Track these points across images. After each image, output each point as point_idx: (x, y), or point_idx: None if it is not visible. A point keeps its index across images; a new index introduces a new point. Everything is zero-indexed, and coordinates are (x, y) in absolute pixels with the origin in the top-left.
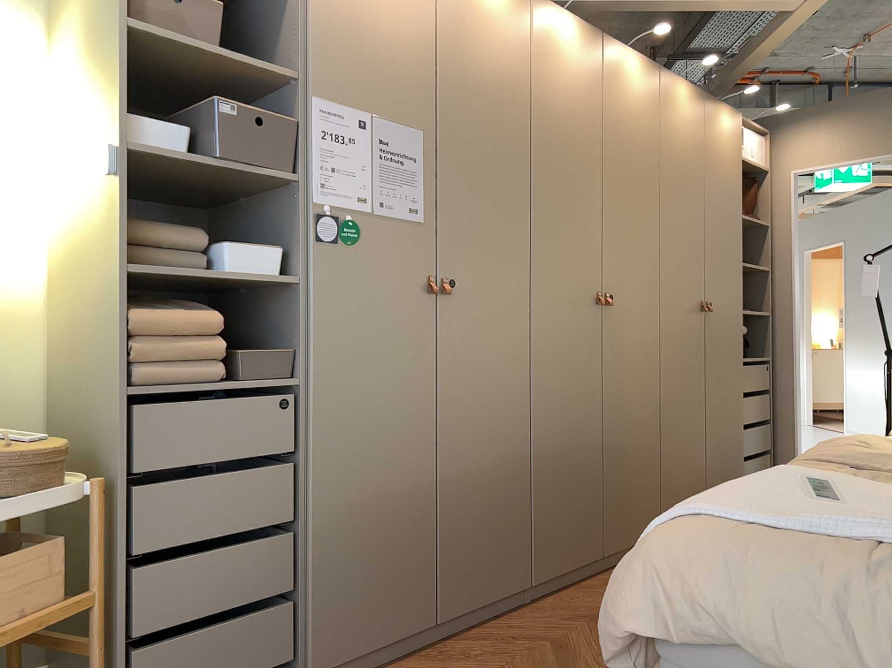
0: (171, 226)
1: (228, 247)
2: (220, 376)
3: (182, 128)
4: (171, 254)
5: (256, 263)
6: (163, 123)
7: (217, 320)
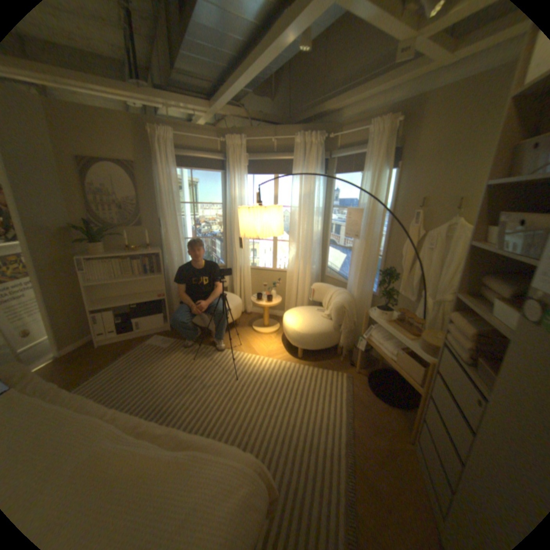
0: (507, 284)
1: (497, 301)
2: (470, 363)
3: (501, 230)
4: (500, 298)
5: (507, 317)
6: (495, 229)
7: (477, 336)
